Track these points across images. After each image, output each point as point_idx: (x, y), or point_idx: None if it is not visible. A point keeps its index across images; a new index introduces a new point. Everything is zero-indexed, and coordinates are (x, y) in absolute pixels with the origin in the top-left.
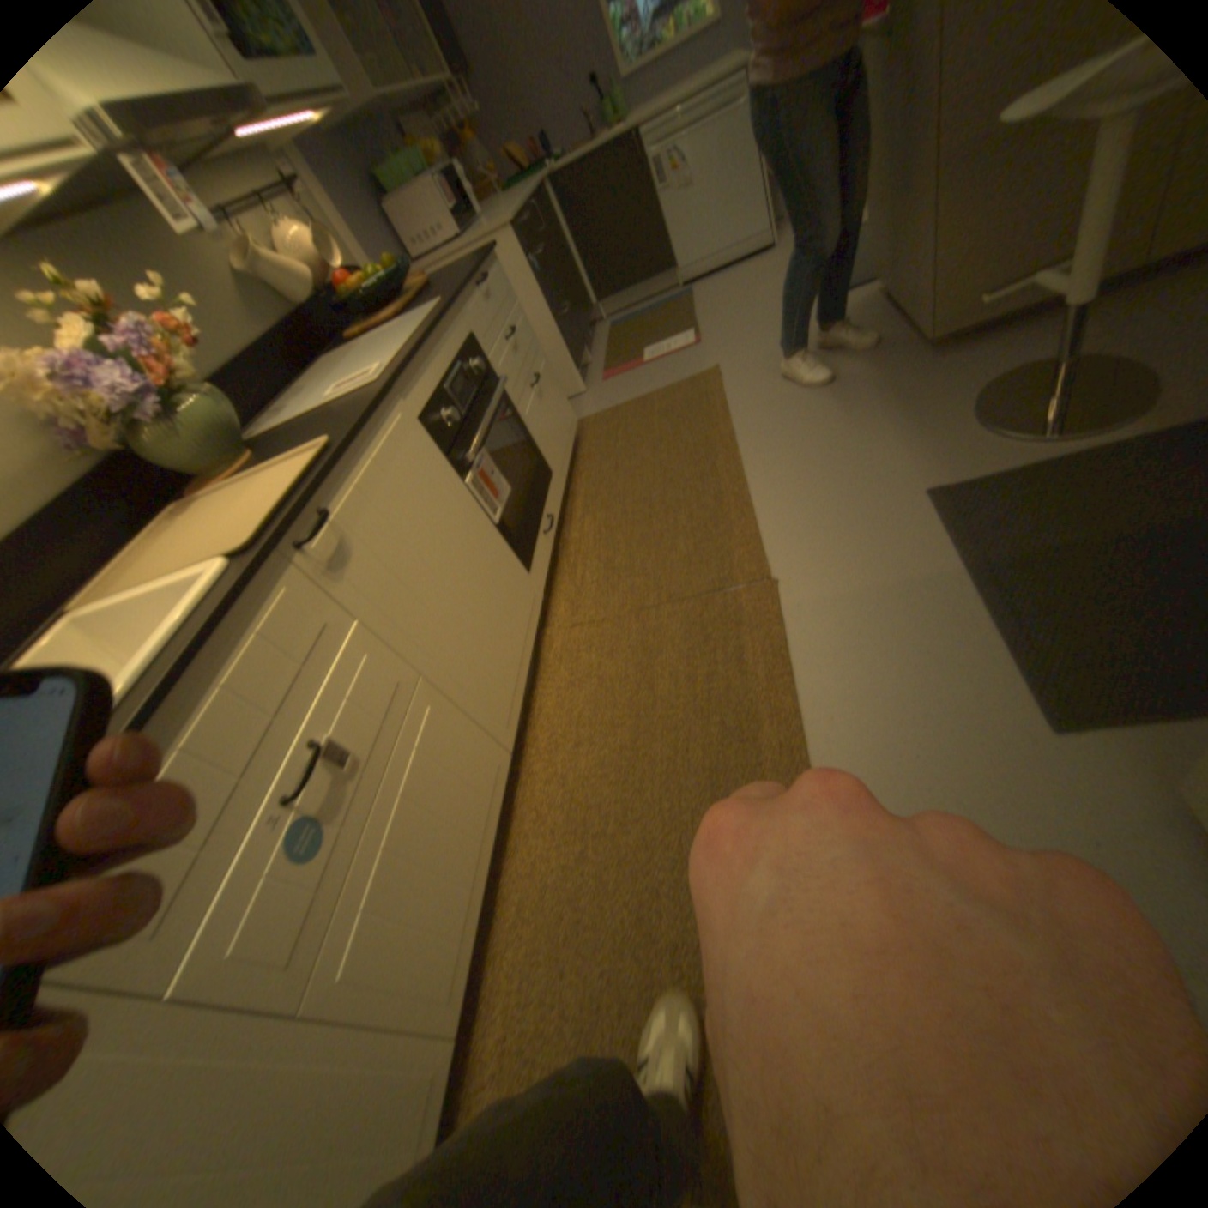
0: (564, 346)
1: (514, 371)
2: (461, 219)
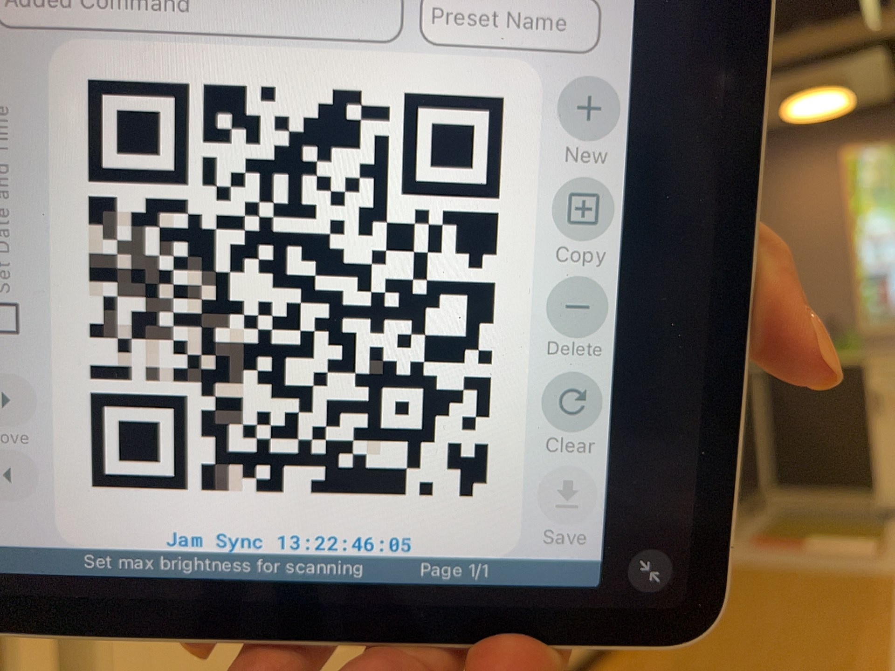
0: None
1: None
2: None
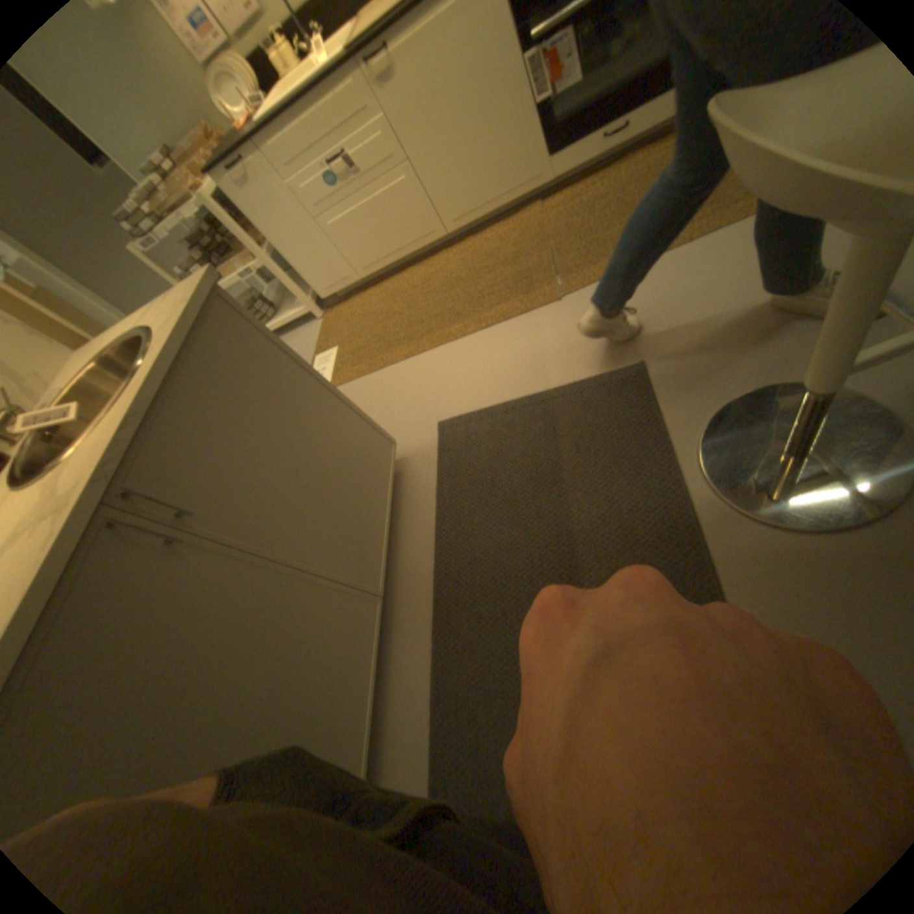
0: None
1: None
2: None
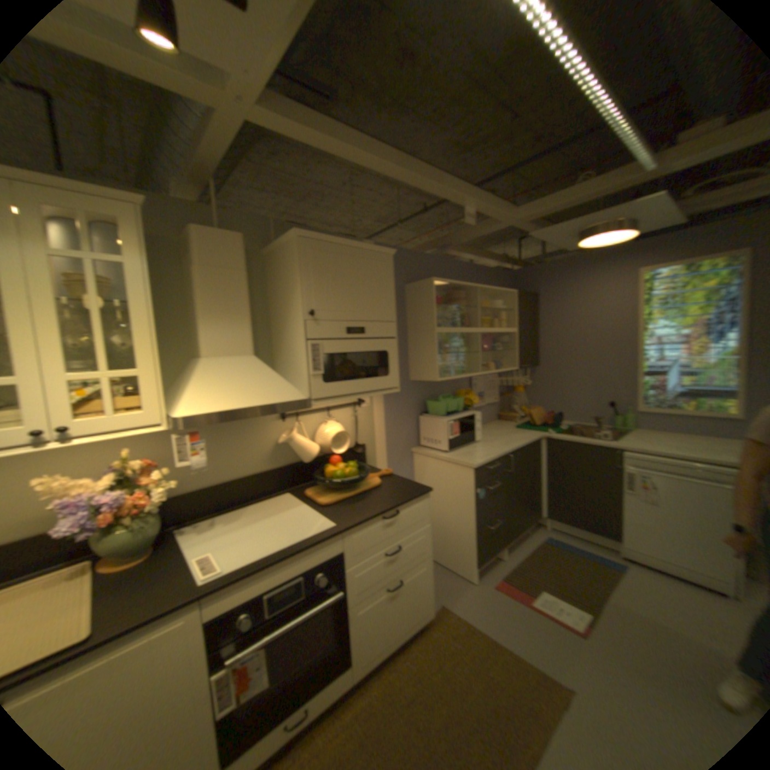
0: (475, 551)
1: (372, 581)
2: (458, 445)
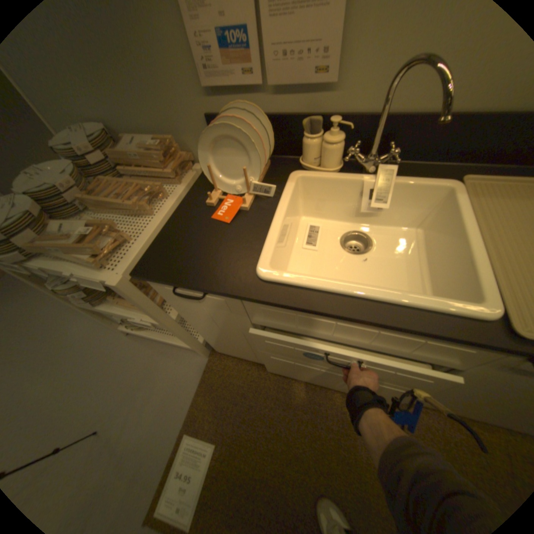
0: None
1: None
2: None
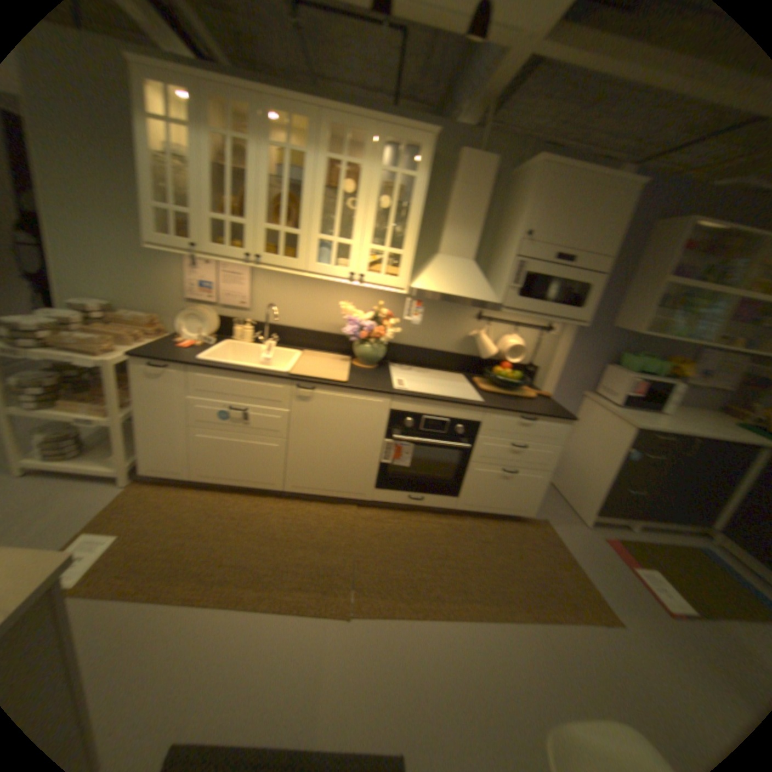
0: (601, 500)
1: (492, 454)
2: (635, 405)
